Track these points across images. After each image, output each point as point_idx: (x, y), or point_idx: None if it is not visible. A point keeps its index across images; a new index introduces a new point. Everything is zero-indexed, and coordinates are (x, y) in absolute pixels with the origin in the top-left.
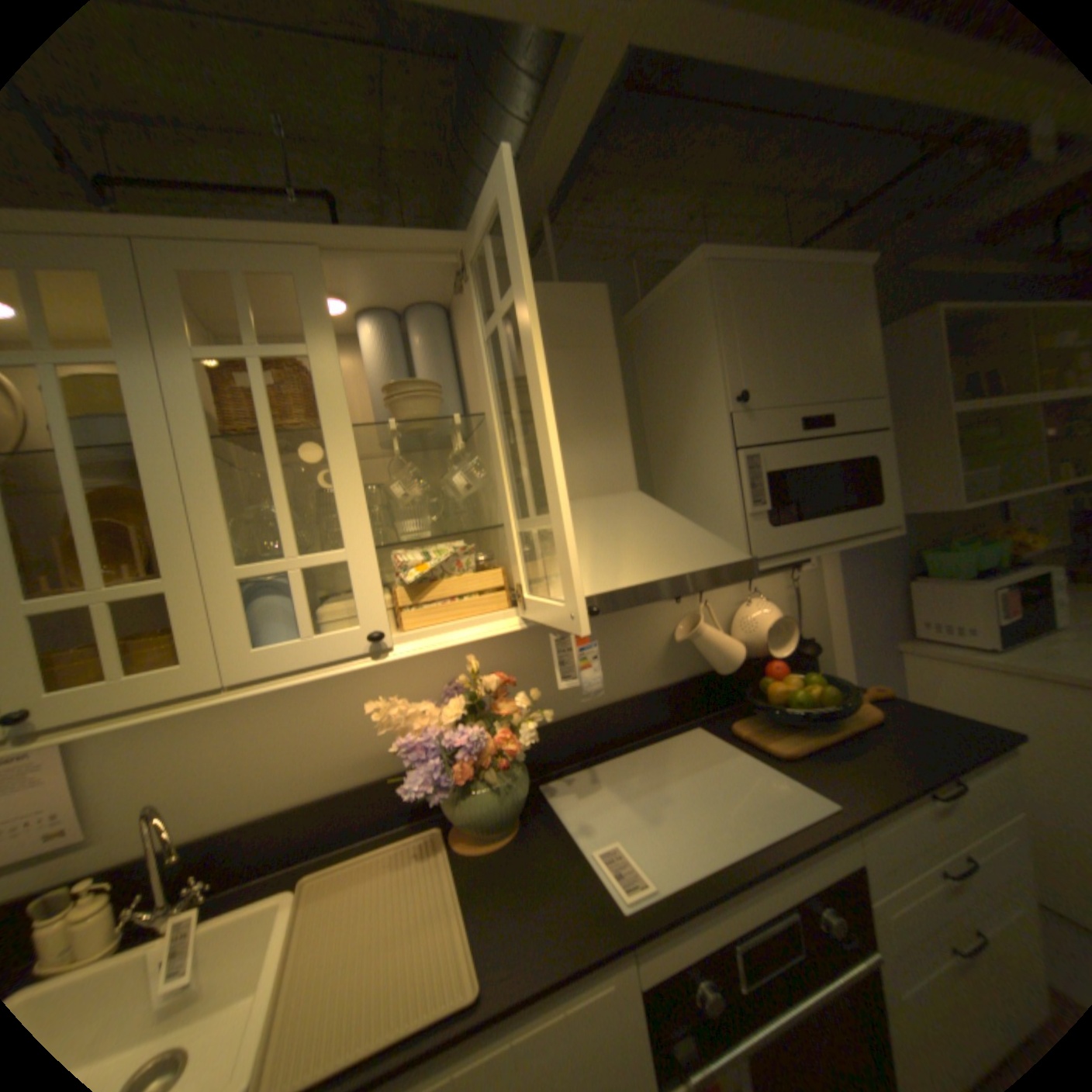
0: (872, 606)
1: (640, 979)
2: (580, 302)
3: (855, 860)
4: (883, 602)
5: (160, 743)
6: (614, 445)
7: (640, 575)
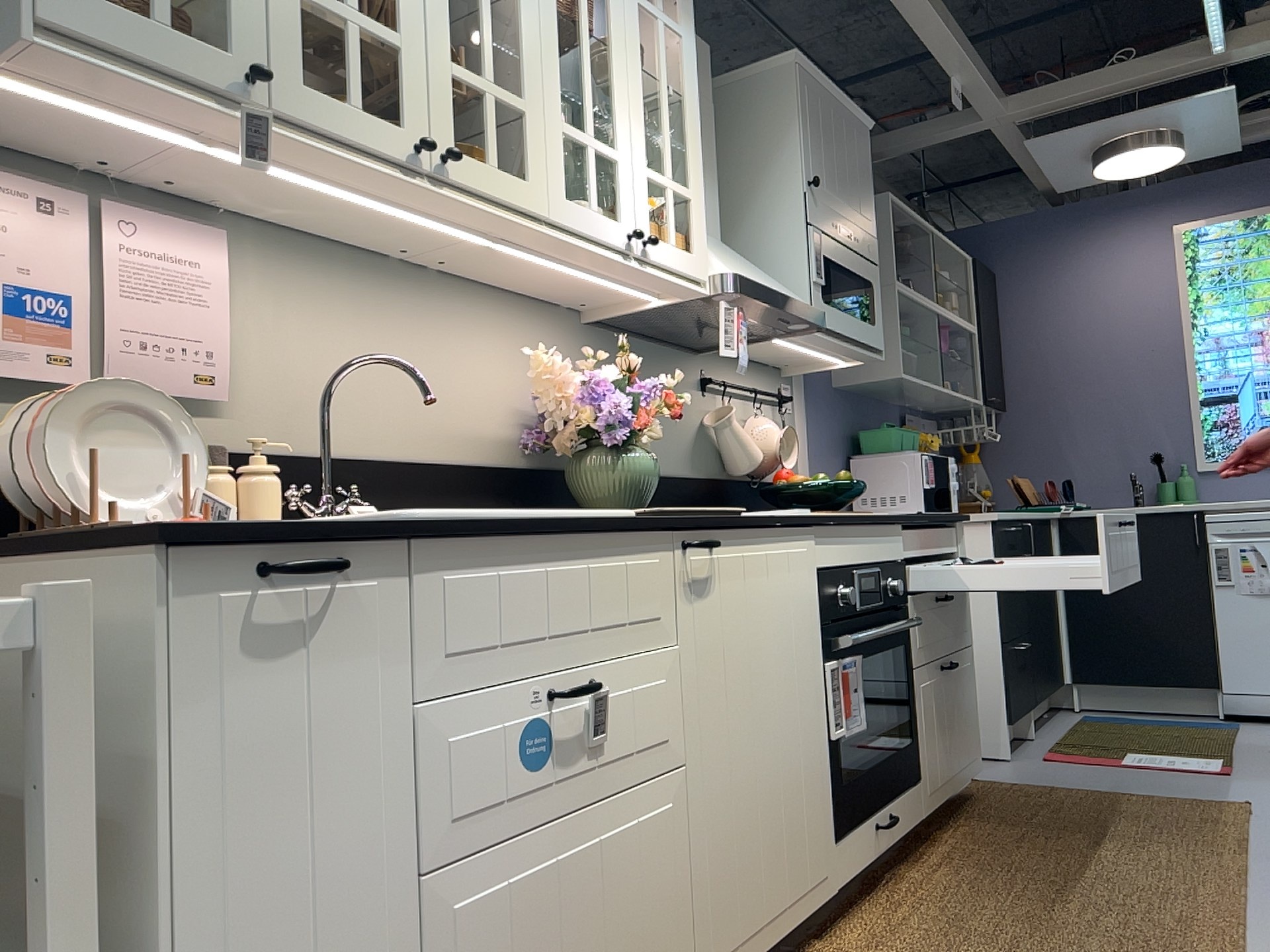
0: (827, 472)
1: (815, 557)
2: (697, 53)
3: (901, 548)
4: (834, 472)
5: (301, 322)
6: (712, 192)
7: (768, 285)
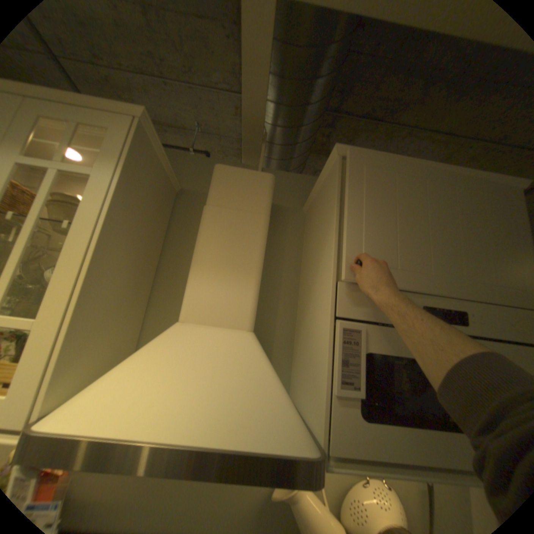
0: None
1: None
2: (246, 181)
3: None
4: None
5: None
6: (239, 287)
7: (158, 427)
